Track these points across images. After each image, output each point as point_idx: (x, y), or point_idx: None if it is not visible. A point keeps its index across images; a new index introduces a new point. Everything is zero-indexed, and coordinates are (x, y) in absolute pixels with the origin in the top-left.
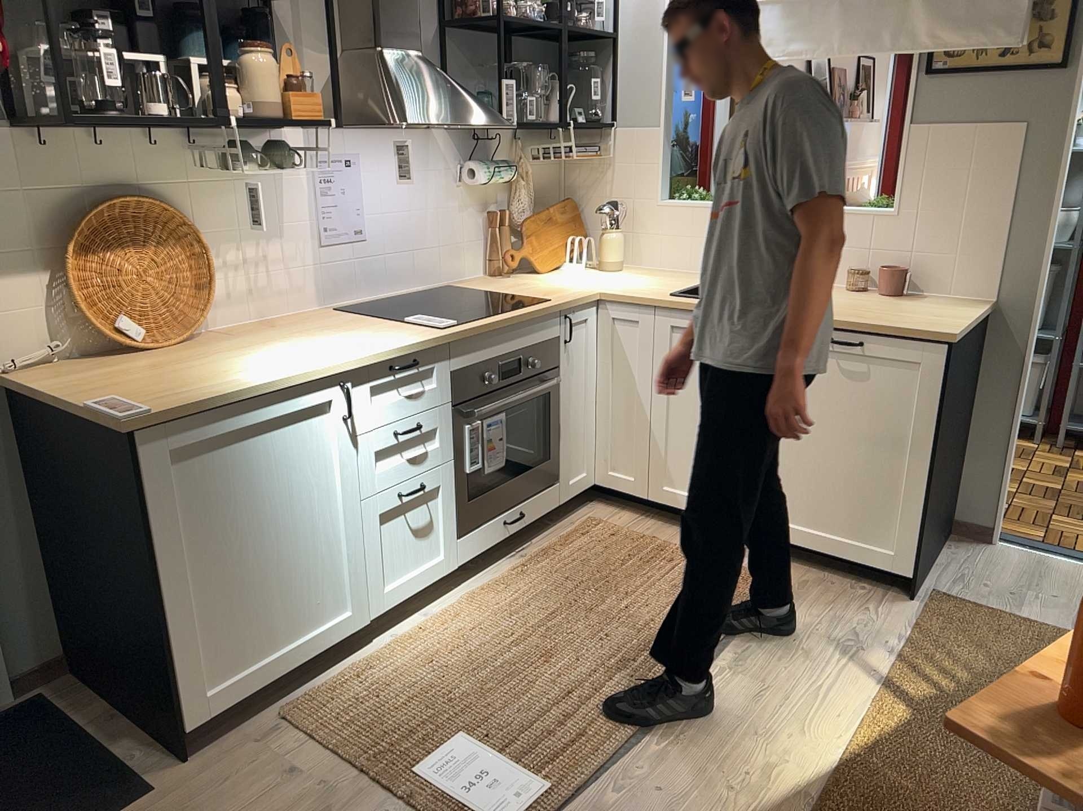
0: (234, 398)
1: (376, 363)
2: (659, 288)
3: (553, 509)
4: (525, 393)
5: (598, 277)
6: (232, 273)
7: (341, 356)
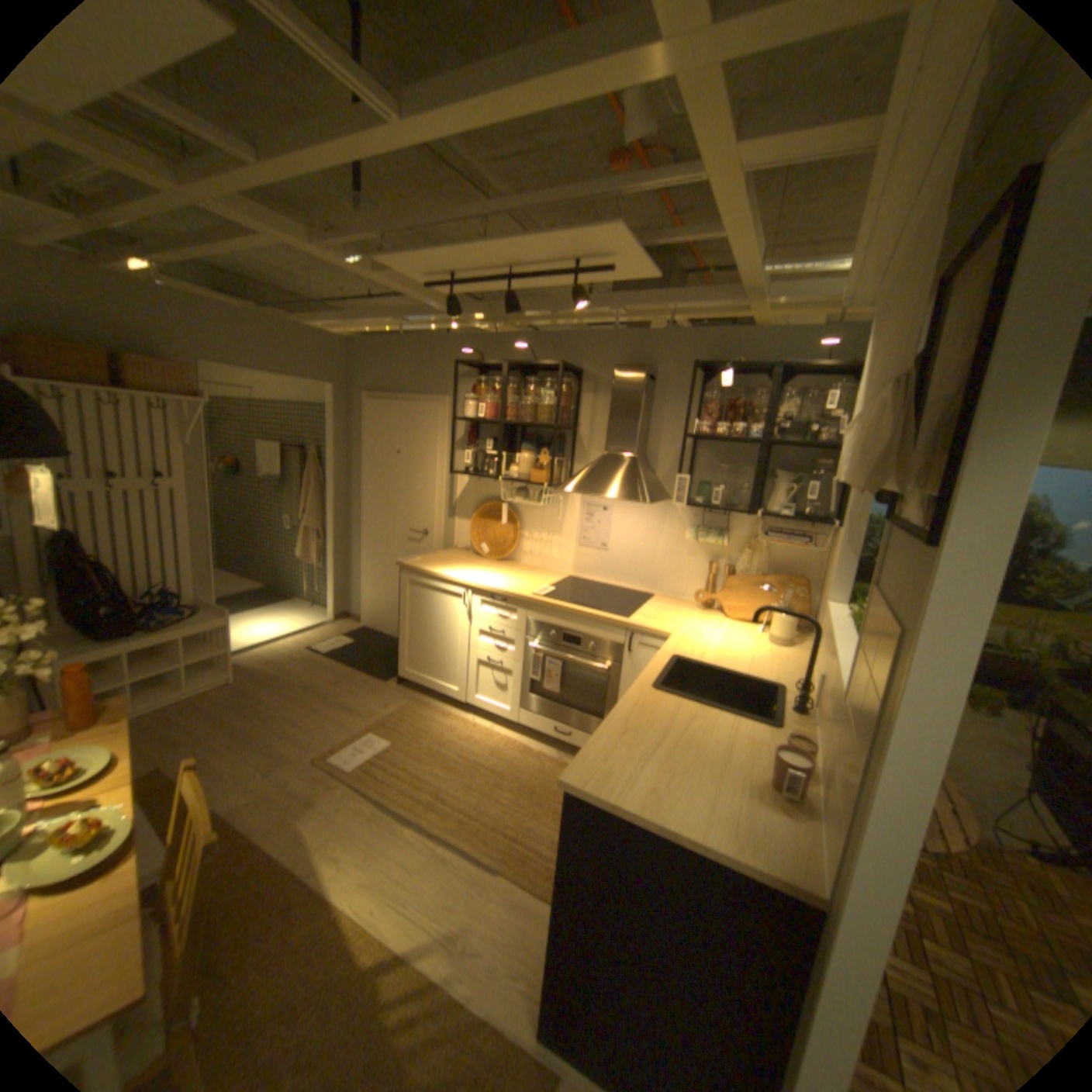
0: (426, 572)
1: (484, 589)
2: (706, 655)
3: None
4: (570, 658)
5: (734, 636)
6: (533, 542)
7: (475, 579)
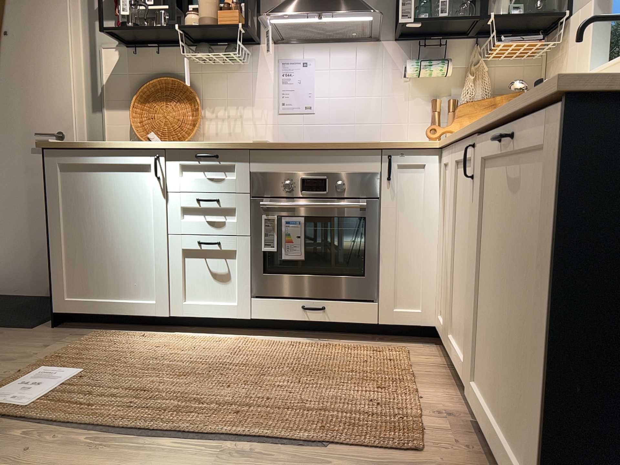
0: (89, 146)
1: (184, 150)
2: None
3: (366, 322)
4: (319, 205)
5: None
6: (218, 122)
7: (168, 143)
